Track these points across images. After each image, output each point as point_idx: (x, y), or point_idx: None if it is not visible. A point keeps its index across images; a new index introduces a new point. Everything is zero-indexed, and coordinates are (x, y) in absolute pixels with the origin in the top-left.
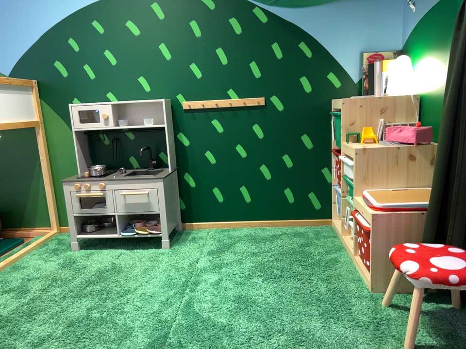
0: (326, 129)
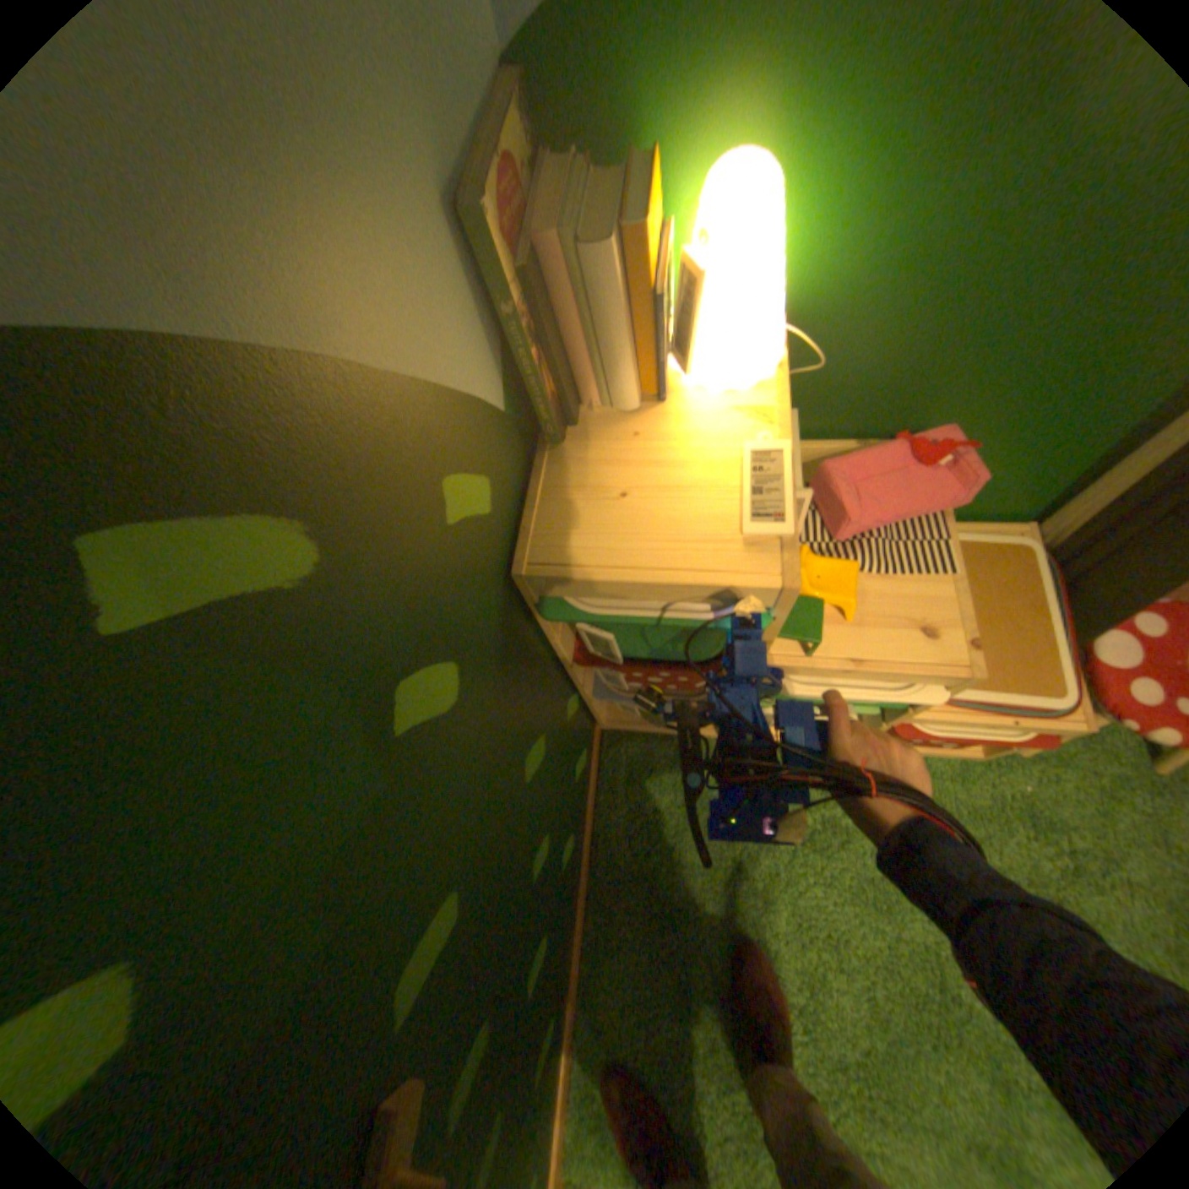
0: (541, 649)
